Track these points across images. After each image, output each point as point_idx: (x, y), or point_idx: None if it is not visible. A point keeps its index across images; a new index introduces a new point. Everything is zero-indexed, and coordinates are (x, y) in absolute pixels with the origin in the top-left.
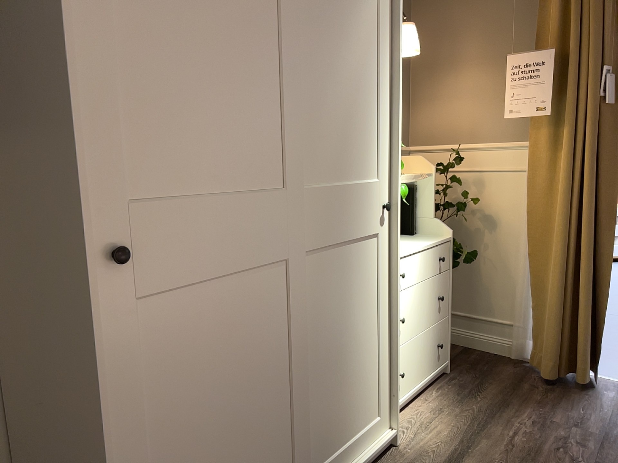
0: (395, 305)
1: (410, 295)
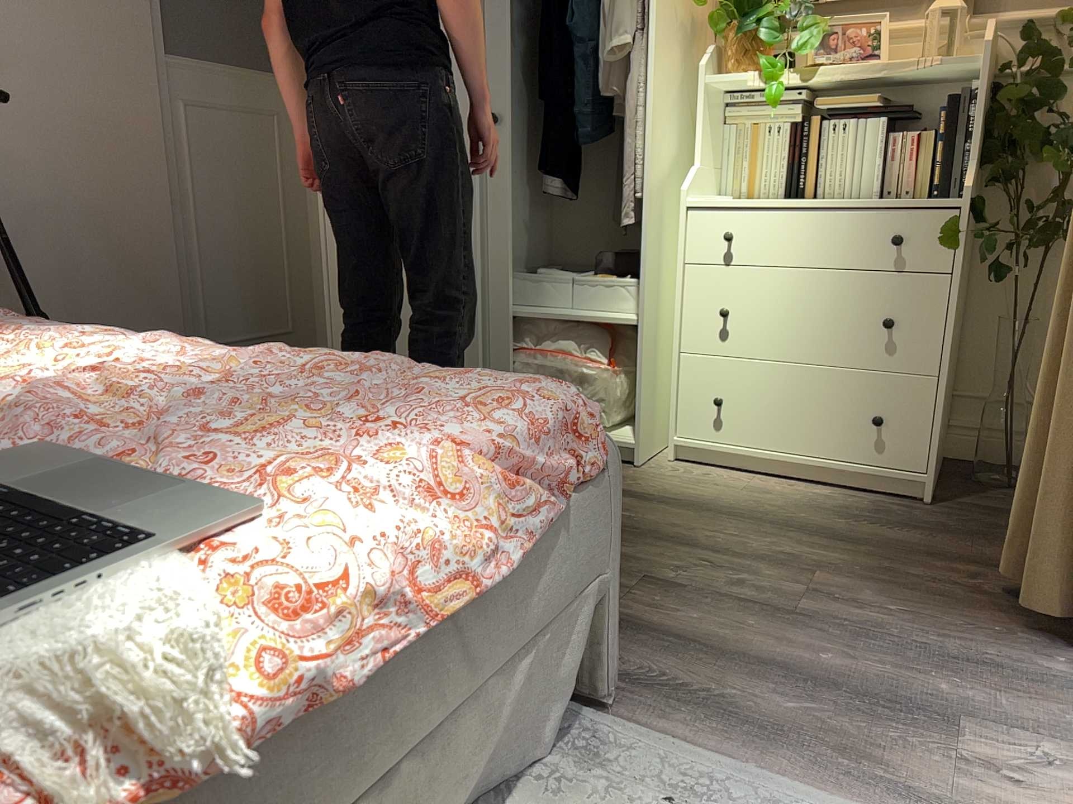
0: (645, 265)
1: (773, 287)
